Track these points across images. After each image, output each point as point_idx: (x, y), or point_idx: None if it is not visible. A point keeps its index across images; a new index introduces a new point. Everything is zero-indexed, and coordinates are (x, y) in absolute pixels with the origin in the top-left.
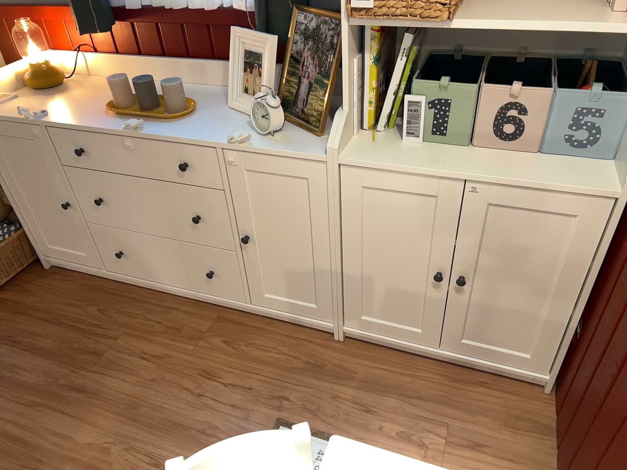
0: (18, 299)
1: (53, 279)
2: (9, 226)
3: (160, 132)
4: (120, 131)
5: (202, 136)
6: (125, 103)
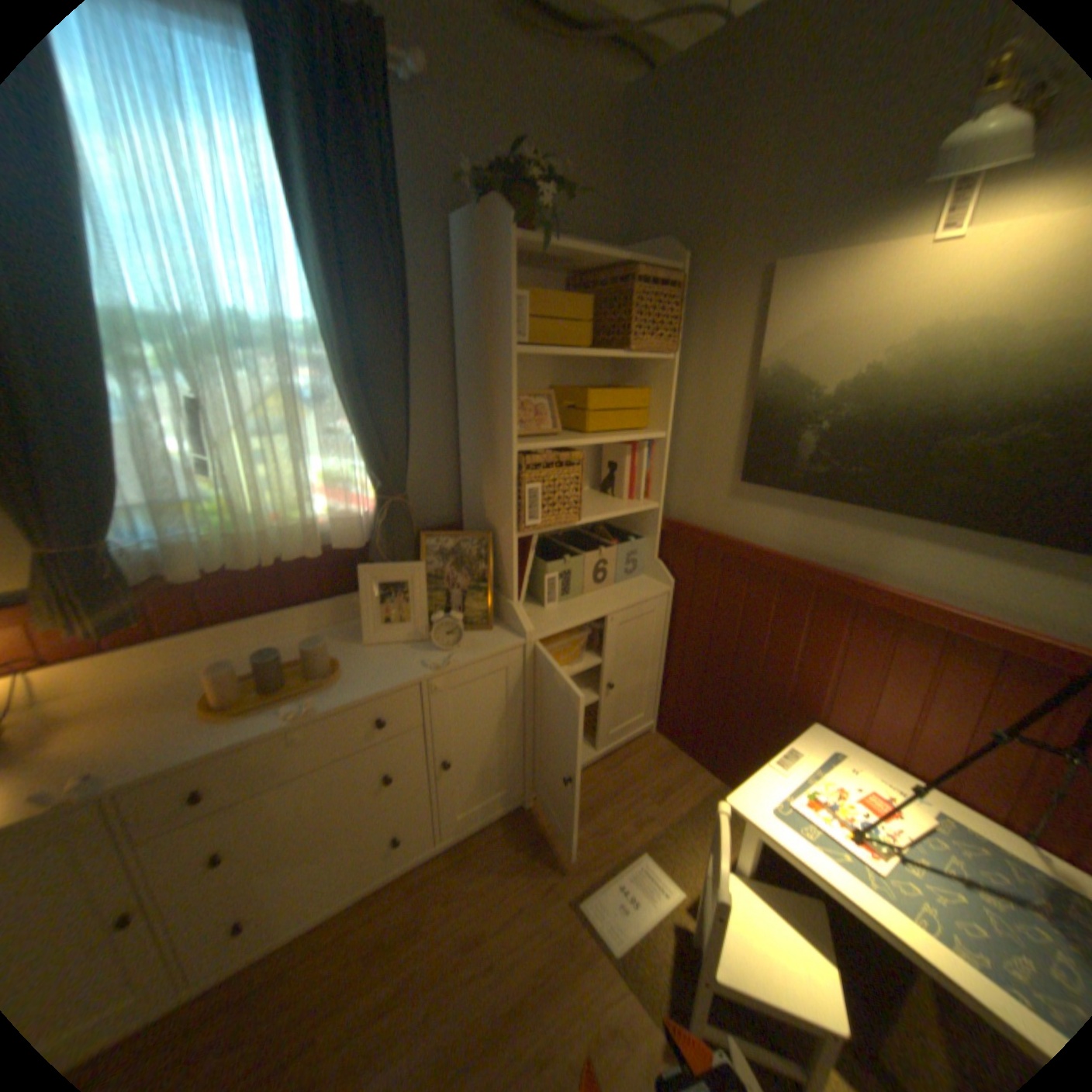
0: None
1: None
2: None
3: (332, 702)
4: (267, 731)
5: (388, 681)
6: (228, 699)
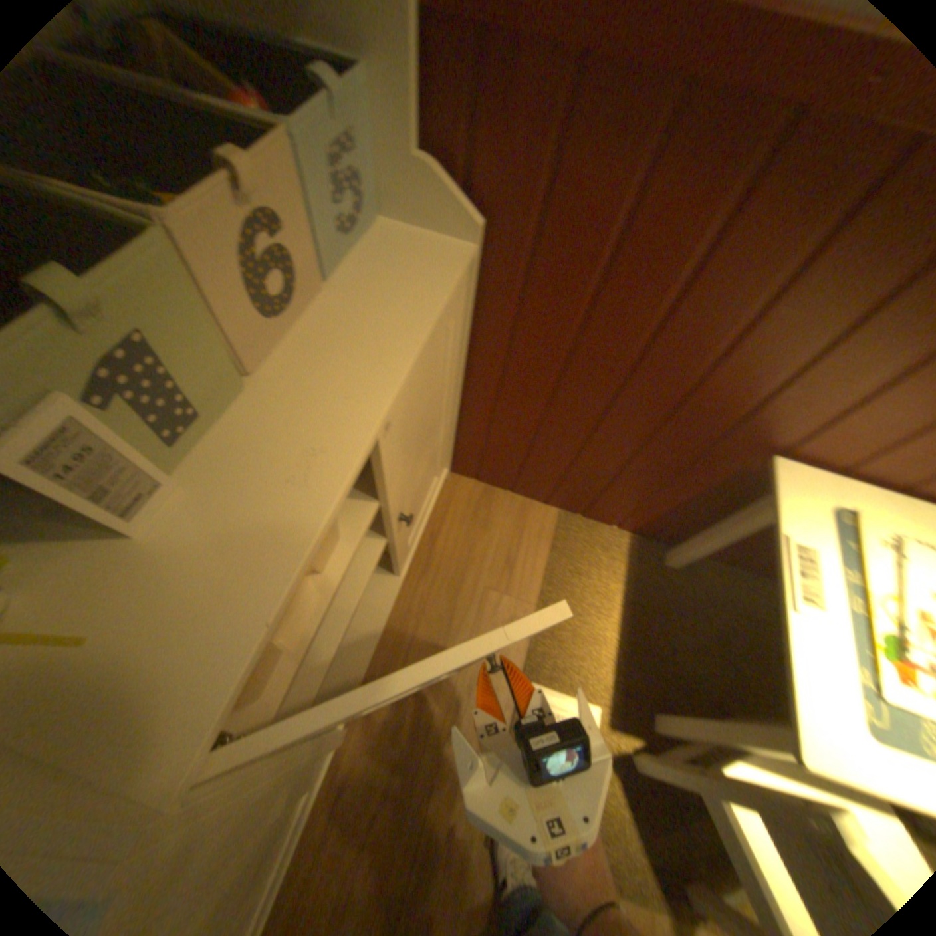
0: None
1: None
2: None
3: None
4: None
5: None
6: None
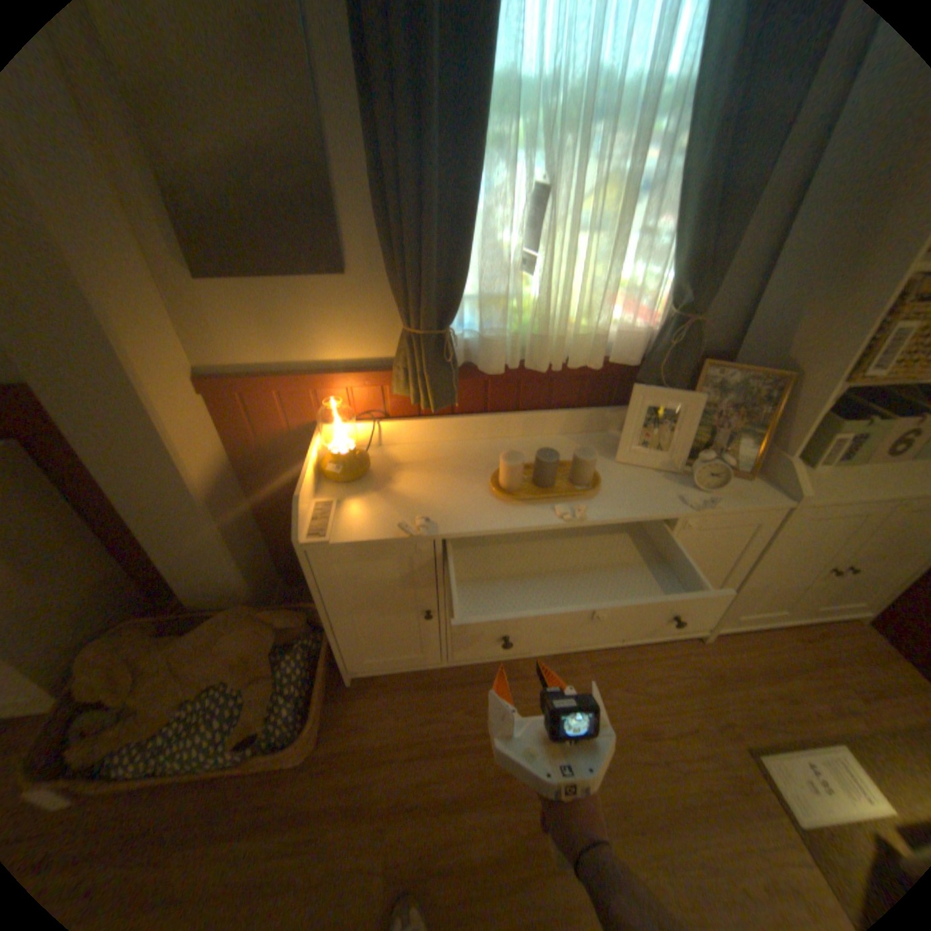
0: (345, 753)
1: (363, 701)
2: (283, 660)
3: (599, 512)
4: (547, 521)
5: (649, 506)
6: (516, 482)
